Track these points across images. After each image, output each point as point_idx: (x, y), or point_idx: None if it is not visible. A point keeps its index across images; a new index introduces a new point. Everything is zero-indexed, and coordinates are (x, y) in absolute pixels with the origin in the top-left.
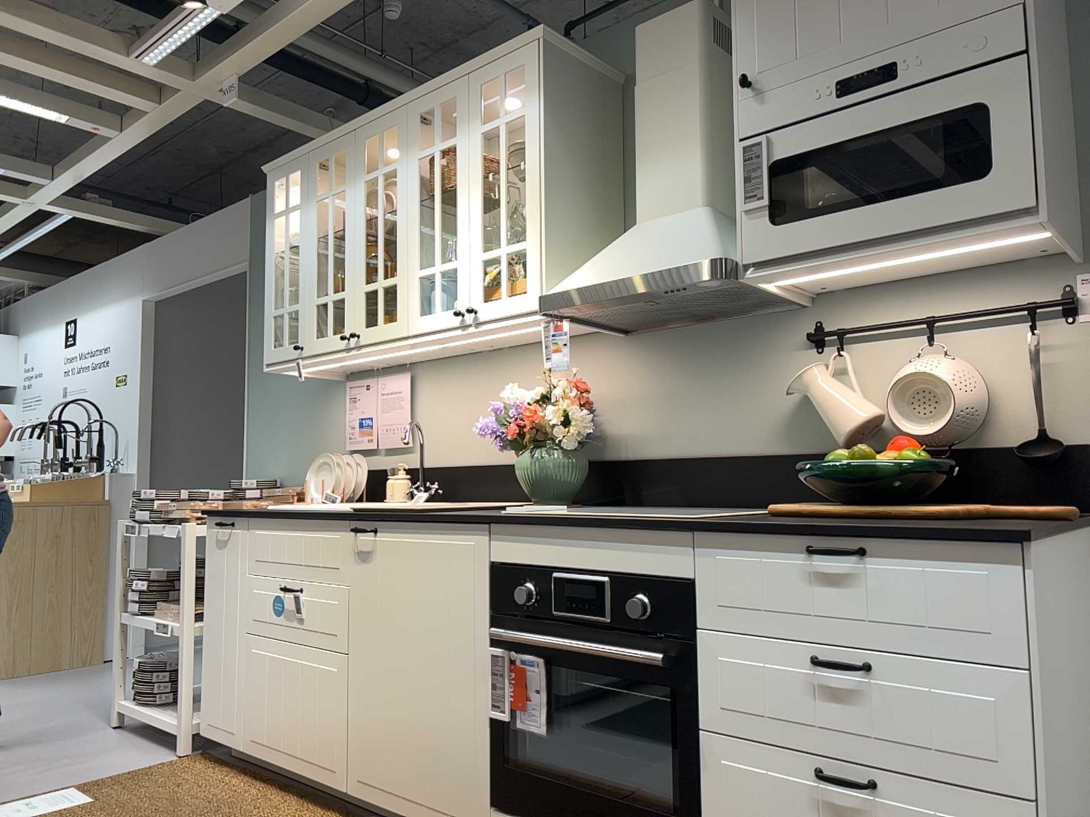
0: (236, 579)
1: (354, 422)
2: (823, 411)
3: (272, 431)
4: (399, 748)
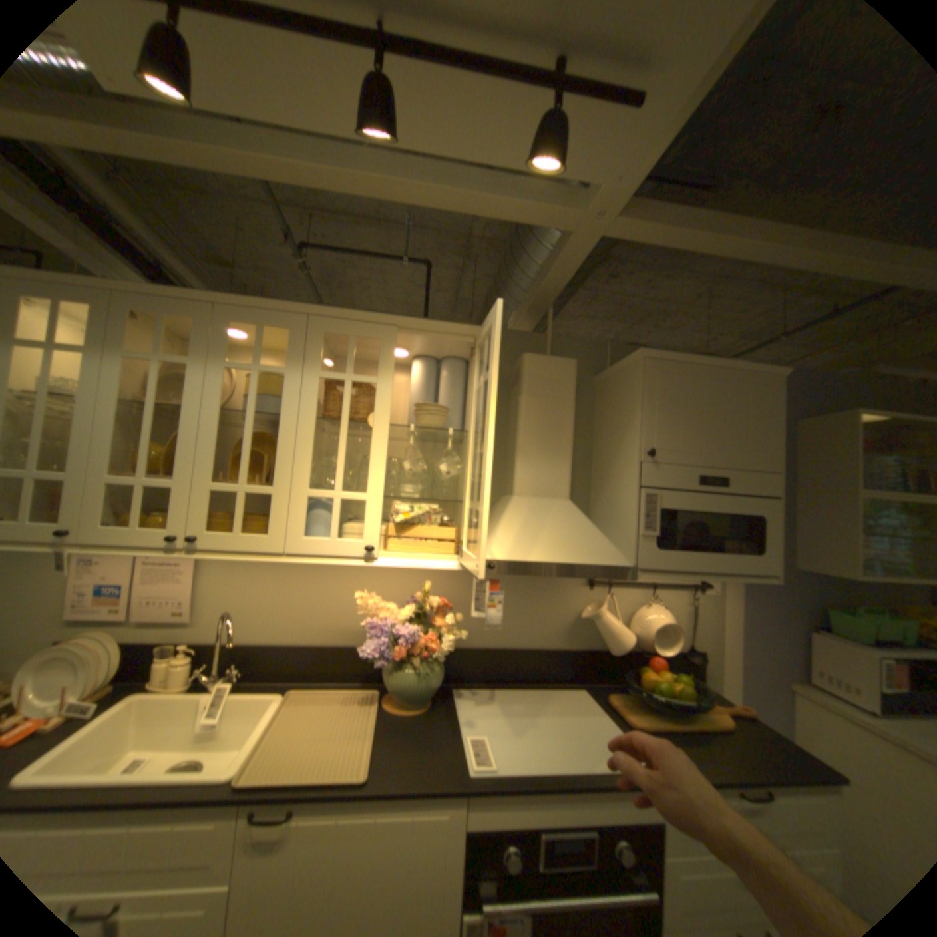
0: None
1: (89, 587)
2: (606, 633)
3: None
4: None
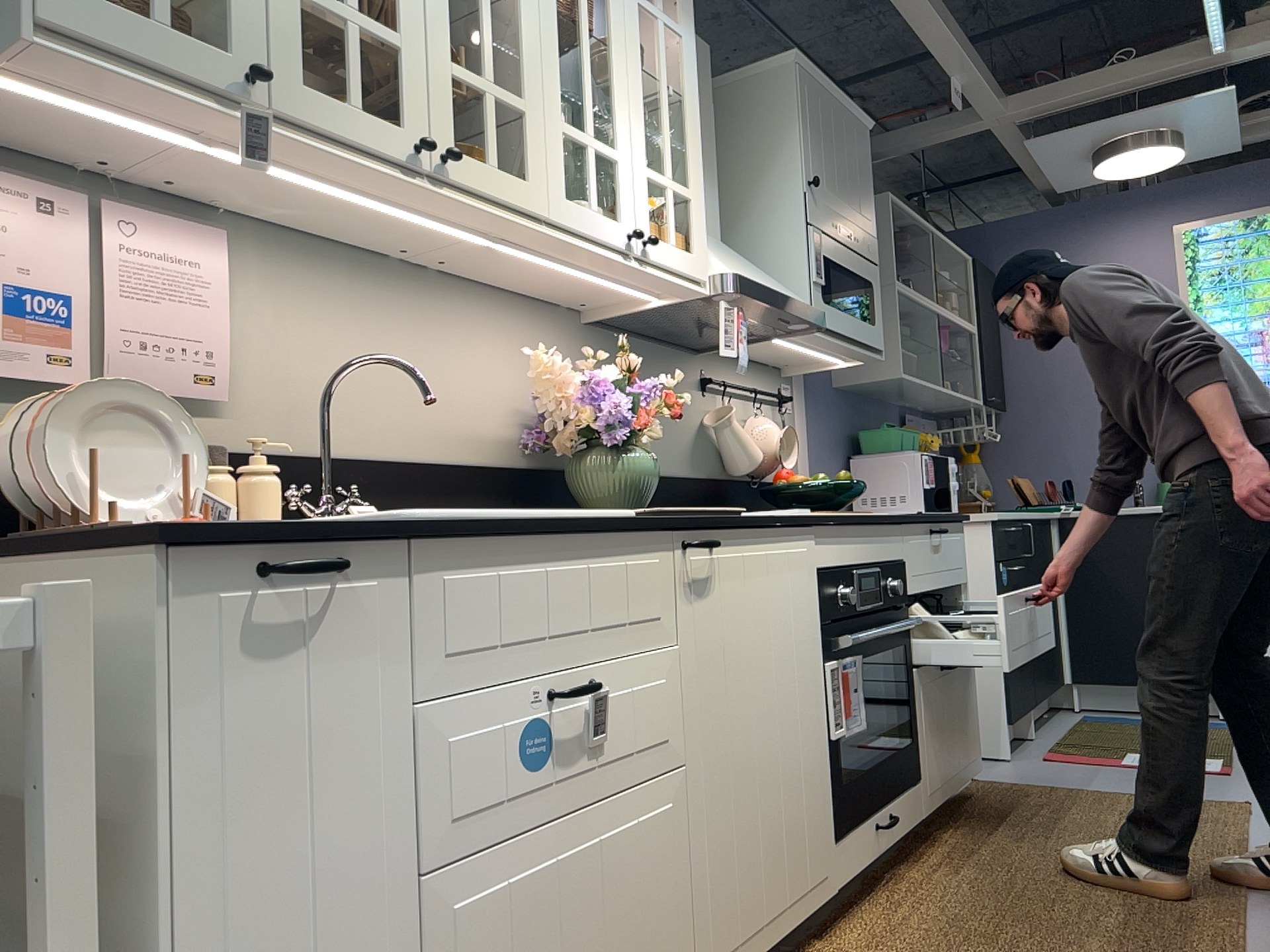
0: (361, 737)
1: None
2: (738, 445)
3: None
4: (760, 856)
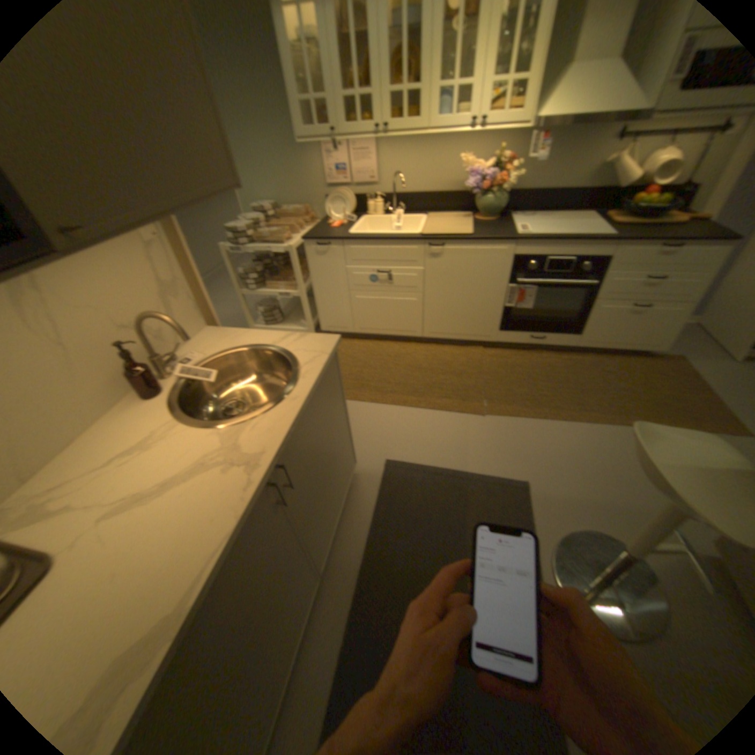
0: (336, 269)
1: (331, 167)
2: (620, 172)
3: (254, 170)
4: (453, 320)
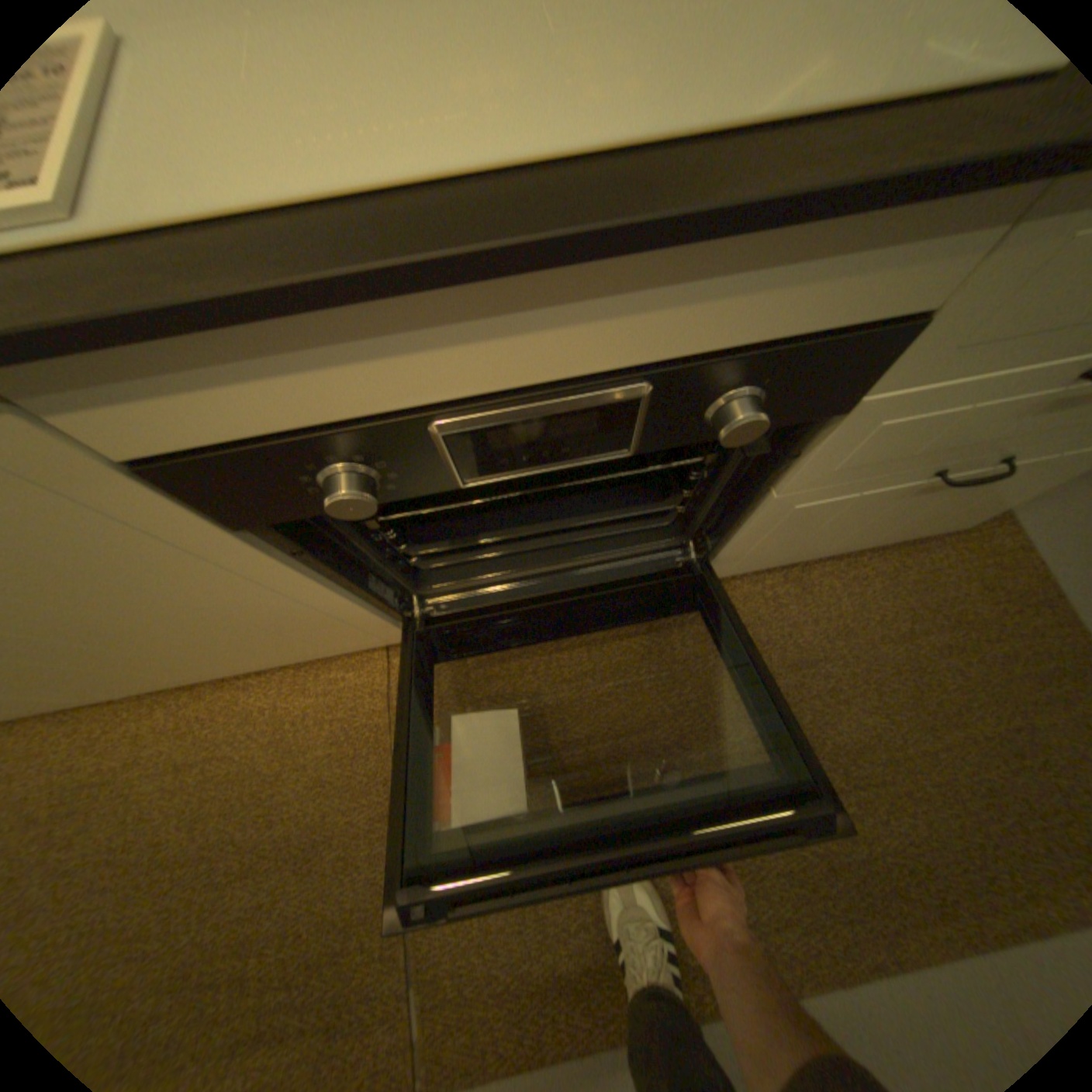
0: None
1: None
2: None
3: None
4: (186, 662)
